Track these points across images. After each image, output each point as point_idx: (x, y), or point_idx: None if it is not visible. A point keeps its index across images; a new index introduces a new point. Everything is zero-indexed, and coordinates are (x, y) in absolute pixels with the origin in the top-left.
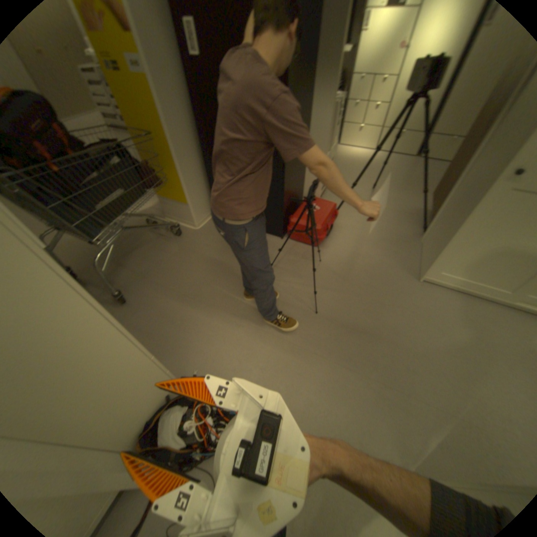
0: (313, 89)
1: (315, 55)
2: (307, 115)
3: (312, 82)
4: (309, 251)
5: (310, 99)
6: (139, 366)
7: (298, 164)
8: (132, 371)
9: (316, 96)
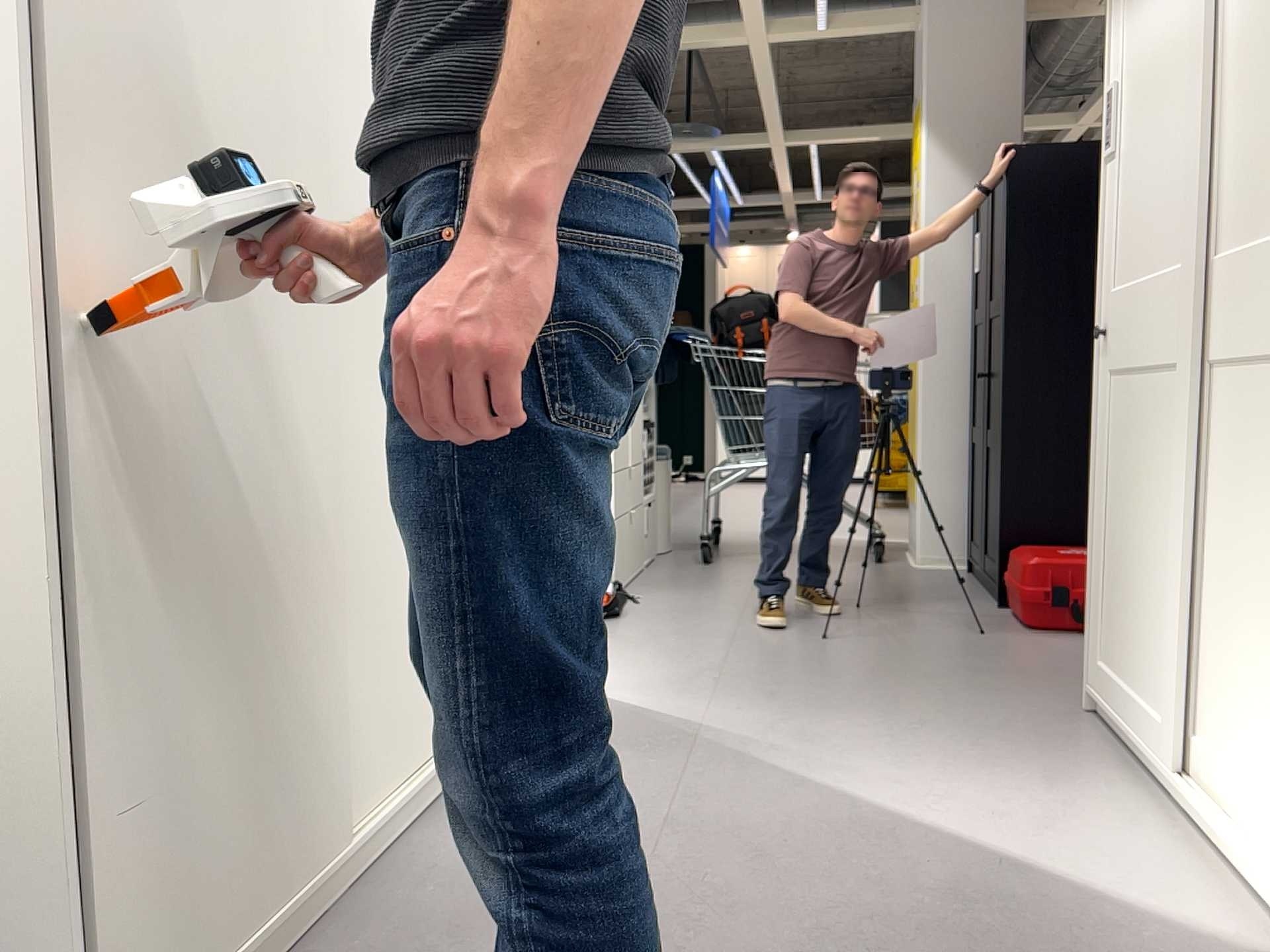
0: None
1: None
2: None
3: None
4: (996, 624)
5: None
6: None
7: (1081, 443)
8: None
9: None
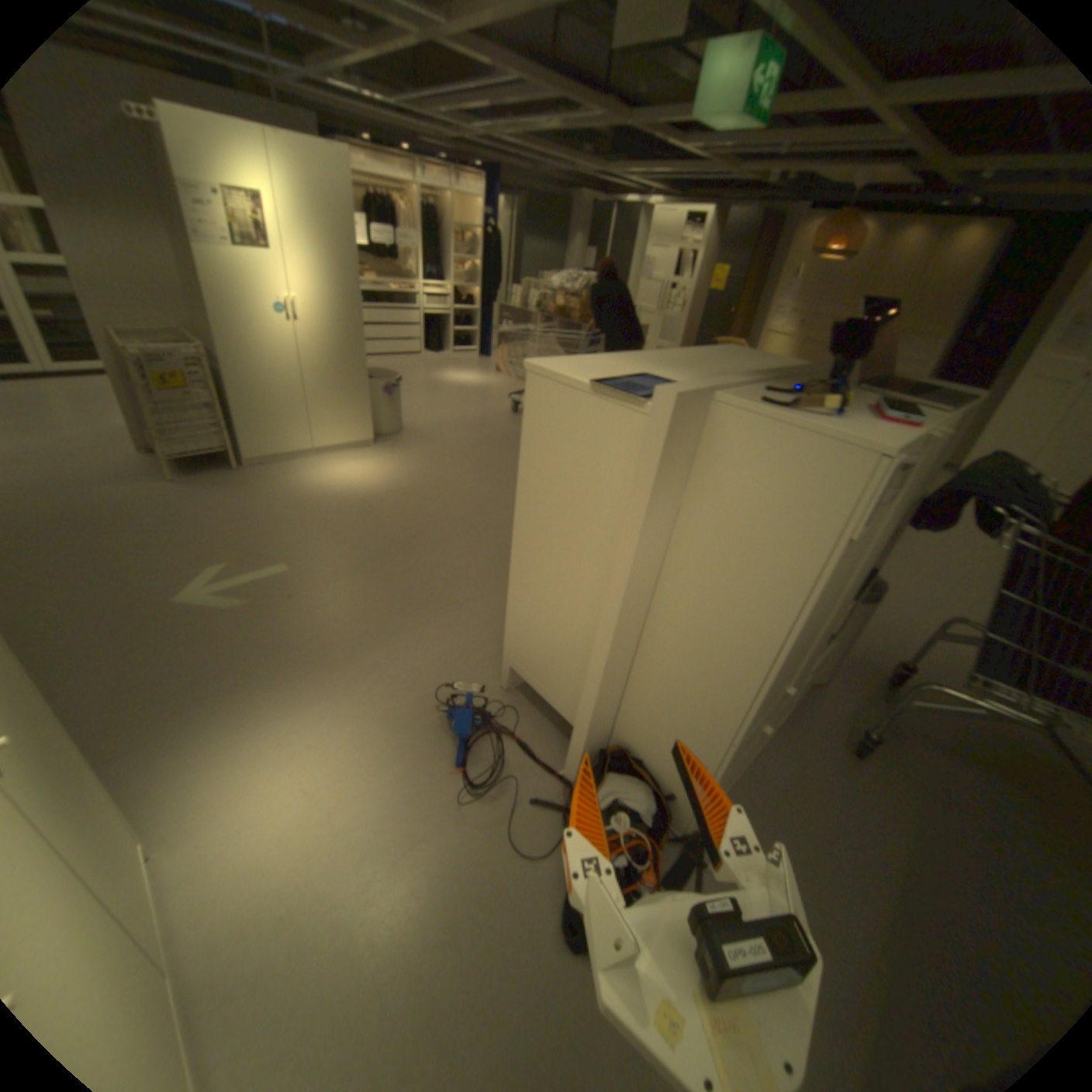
0: None
1: None
2: None
3: None
4: None
5: None
6: (718, 723)
7: None
8: (712, 711)
9: None
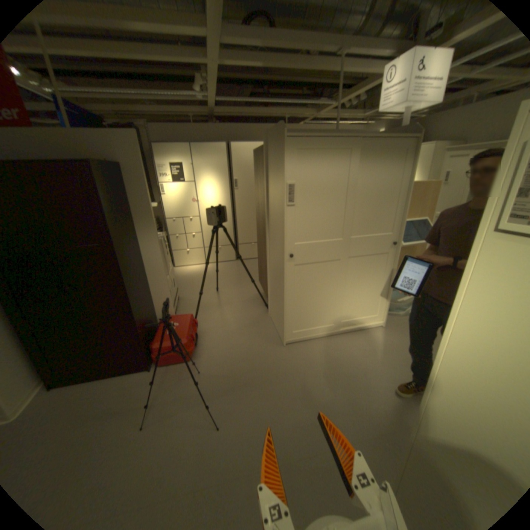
0: (135, 235)
1: (129, 214)
2: (136, 254)
3: (133, 231)
4: (183, 370)
5: (134, 243)
6: None
7: (142, 294)
8: None
9: (139, 240)
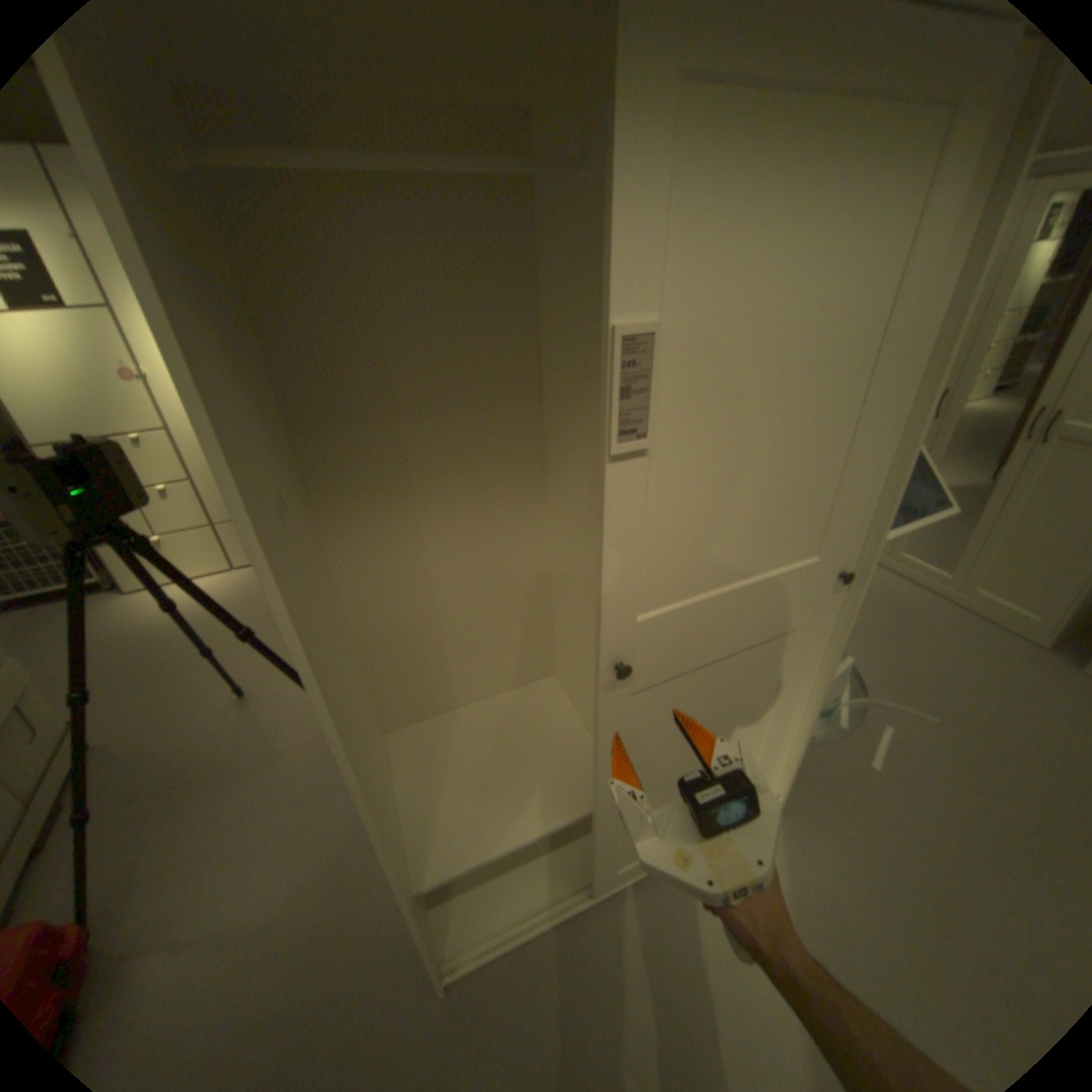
0: None
1: None
2: None
3: None
4: None
5: None
6: None
7: None
8: None
9: None
